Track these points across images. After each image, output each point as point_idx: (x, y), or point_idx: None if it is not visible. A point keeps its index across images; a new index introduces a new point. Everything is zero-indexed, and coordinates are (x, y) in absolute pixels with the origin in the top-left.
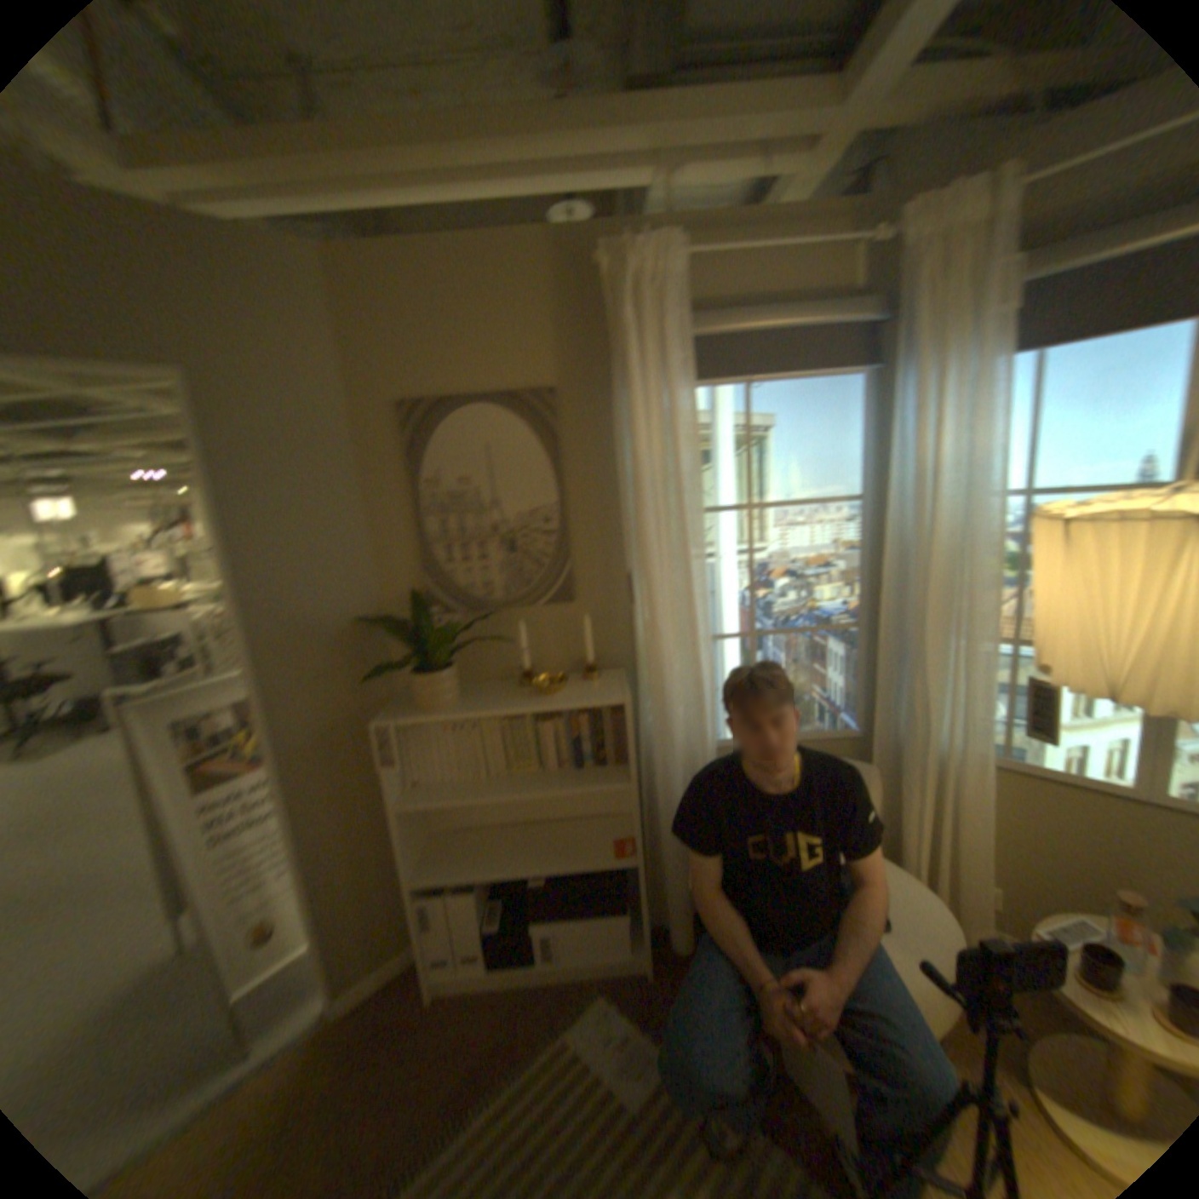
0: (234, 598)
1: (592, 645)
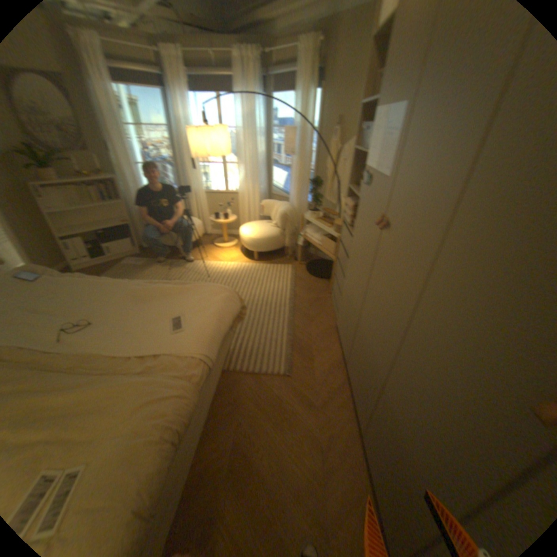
0: None
1: (95, 164)
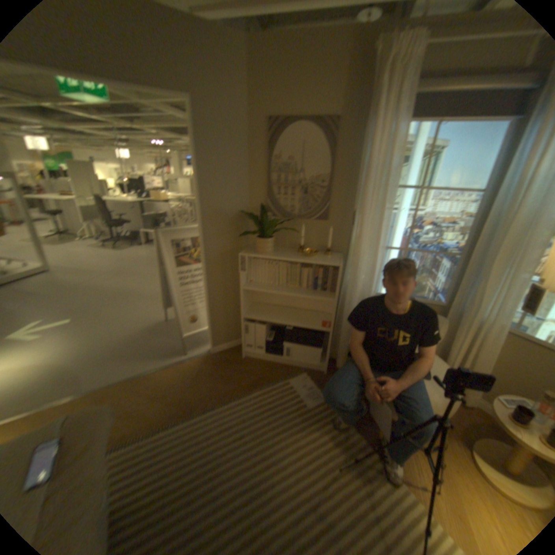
0: (197, 196)
1: (330, 240)
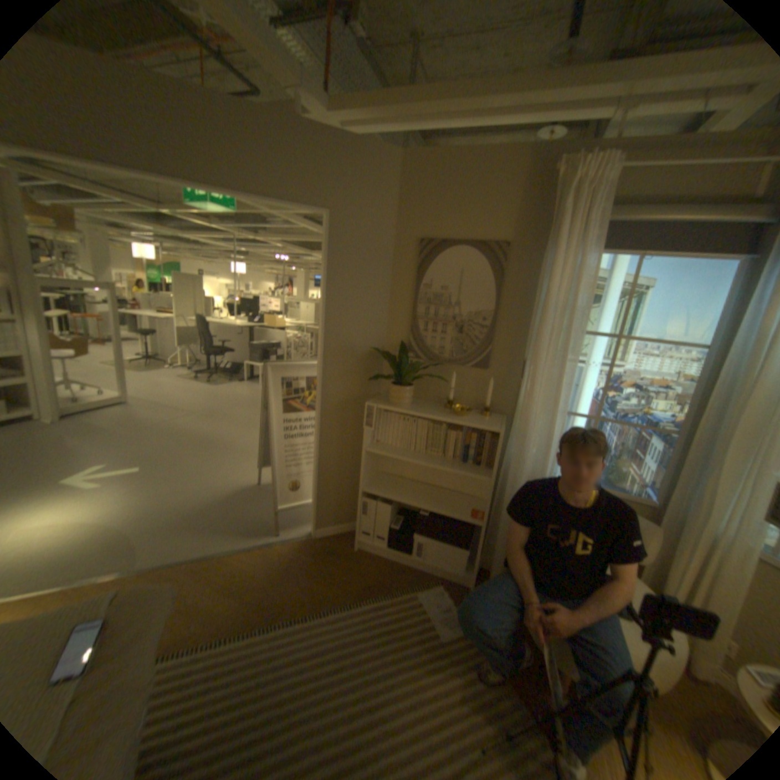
0: (321, 326)
1: (489, 397)
